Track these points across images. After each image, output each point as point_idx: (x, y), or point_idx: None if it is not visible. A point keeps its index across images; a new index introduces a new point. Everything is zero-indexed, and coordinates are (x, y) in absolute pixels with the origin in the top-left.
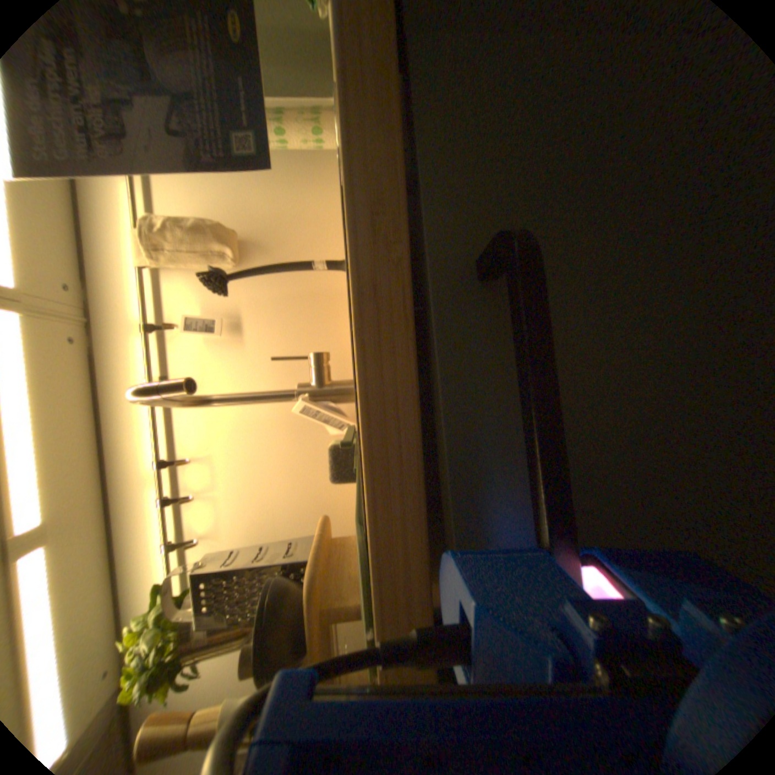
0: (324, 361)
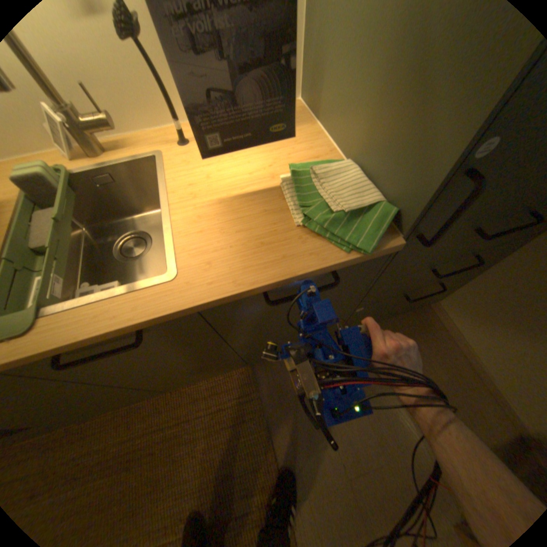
0: (106, 122)
